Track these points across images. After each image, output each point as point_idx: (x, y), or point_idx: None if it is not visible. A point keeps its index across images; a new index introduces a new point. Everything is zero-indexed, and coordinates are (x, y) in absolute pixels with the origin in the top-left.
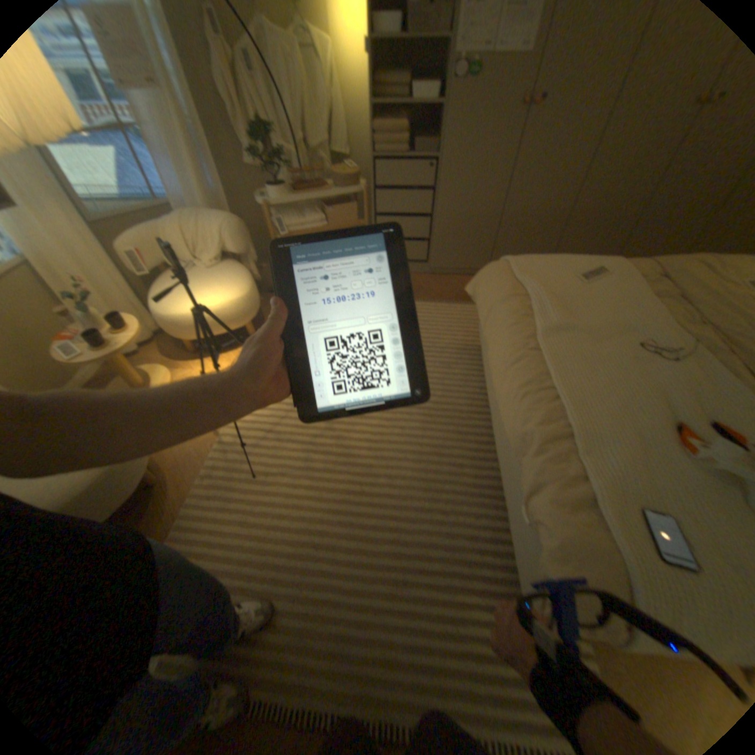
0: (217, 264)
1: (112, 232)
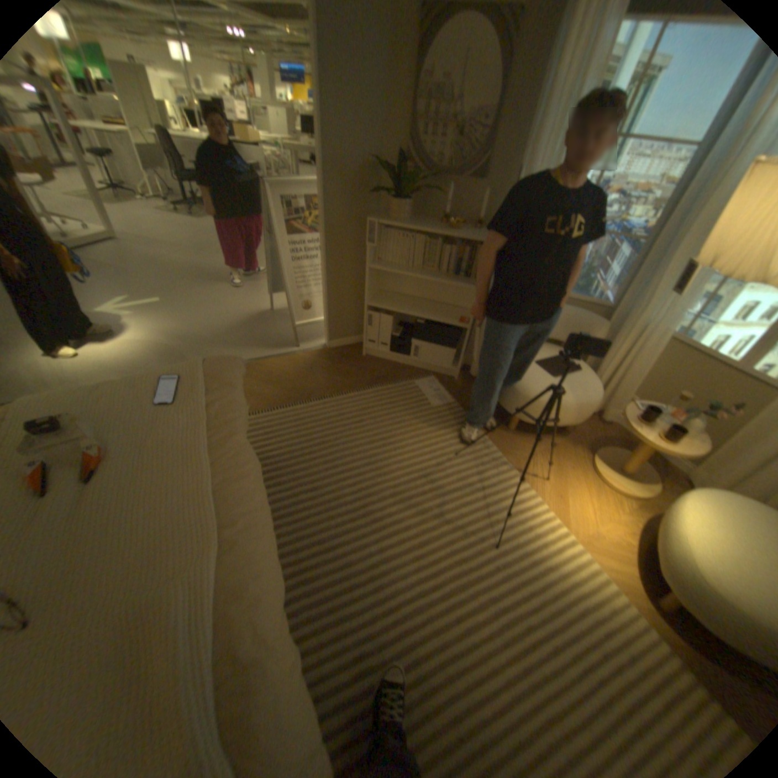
0: None
1: None
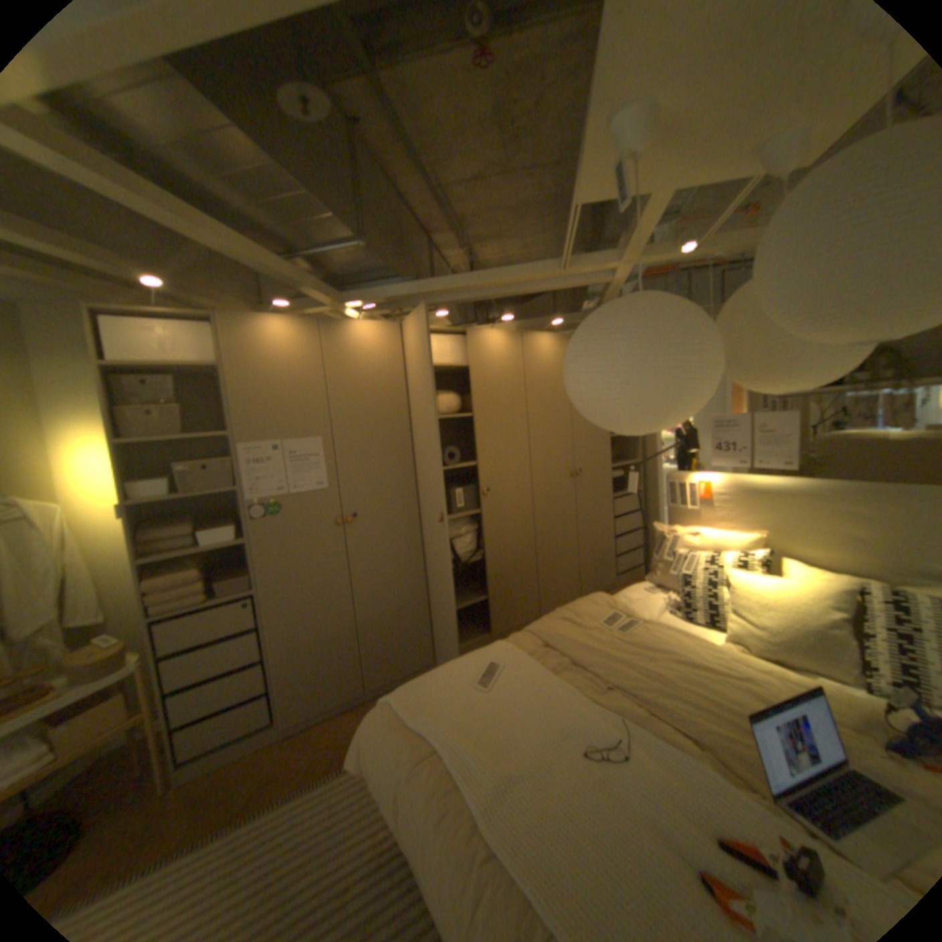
0: None
1: None
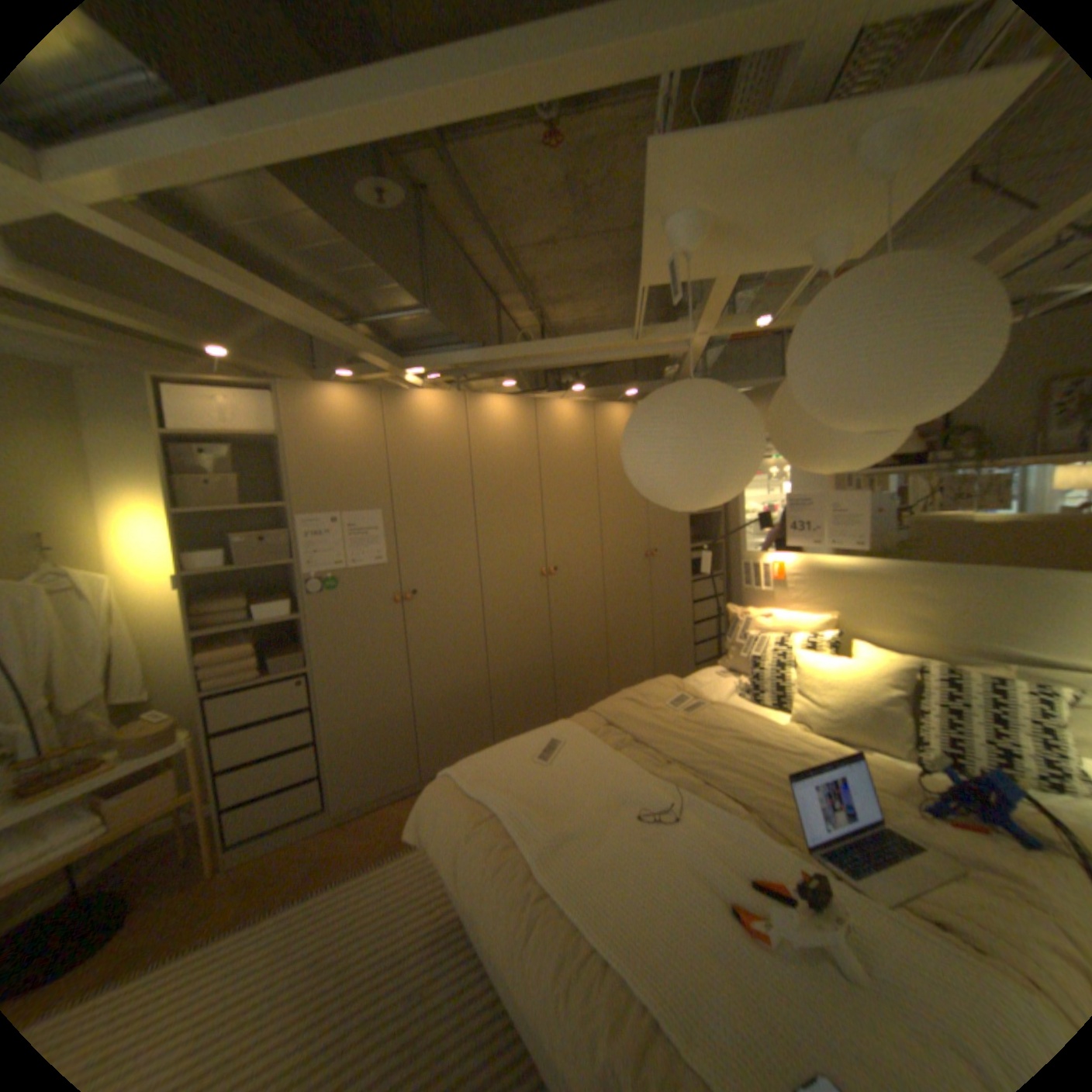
0: None
1: None
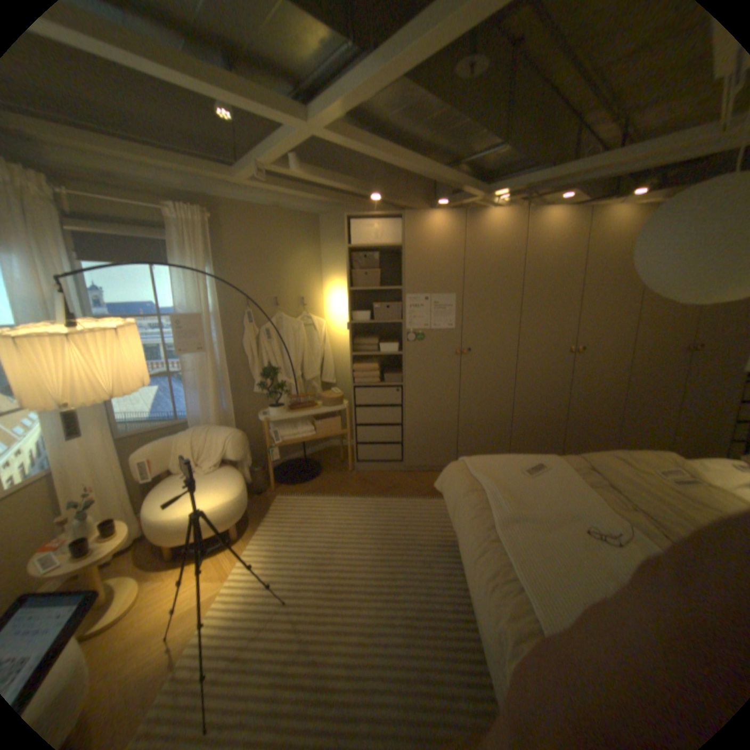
0: (214, 470)
1: (130, 446)
